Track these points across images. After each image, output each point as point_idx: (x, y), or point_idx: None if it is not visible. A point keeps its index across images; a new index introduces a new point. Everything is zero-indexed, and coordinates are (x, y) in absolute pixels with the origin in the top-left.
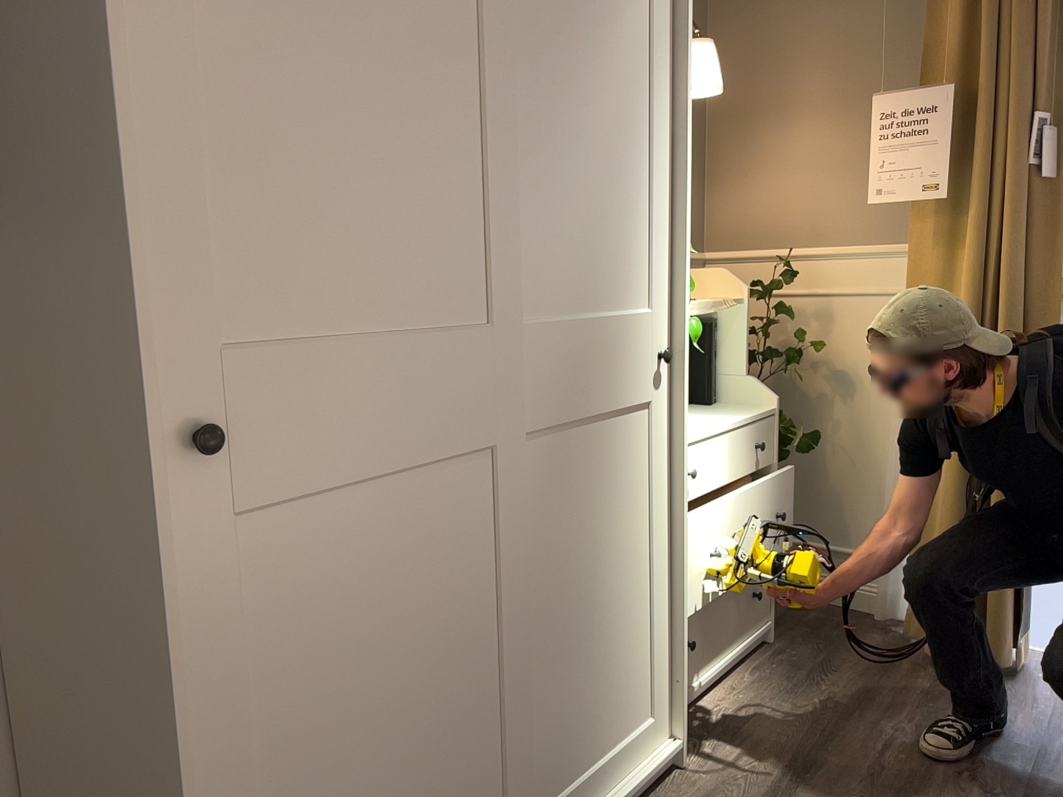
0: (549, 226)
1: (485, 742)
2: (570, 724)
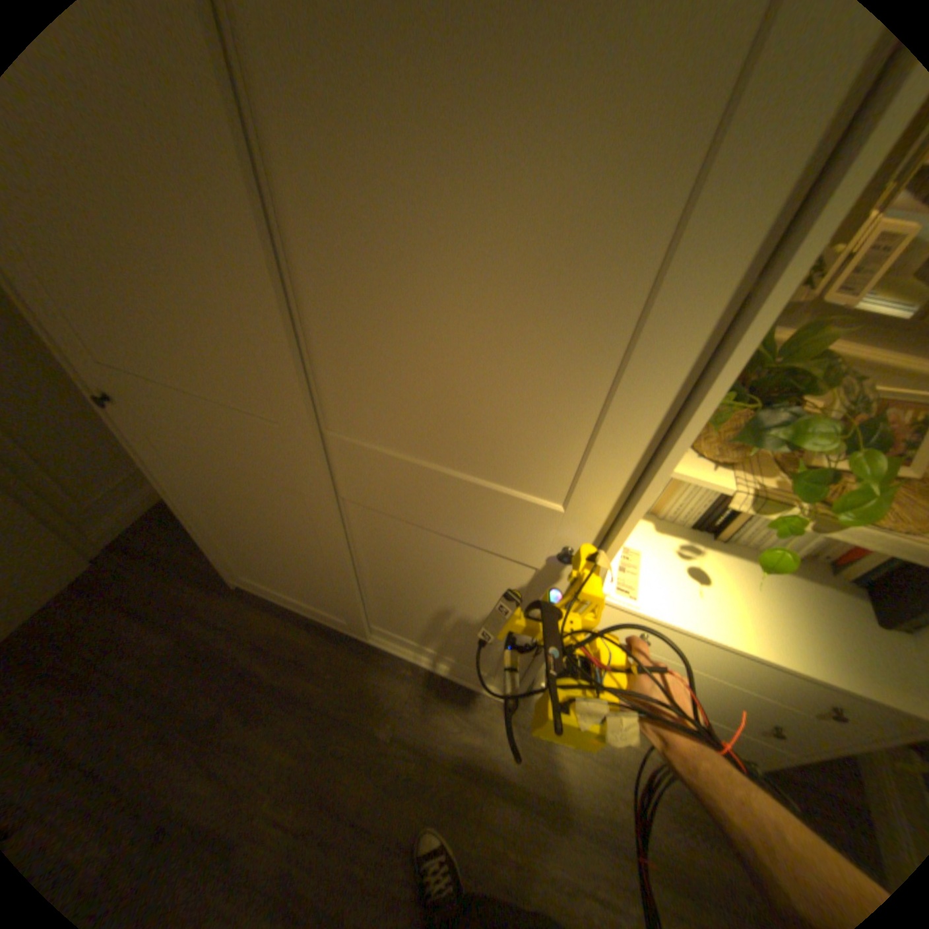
0: (370, 370)
1: (326, 587)
2: (409, 626)
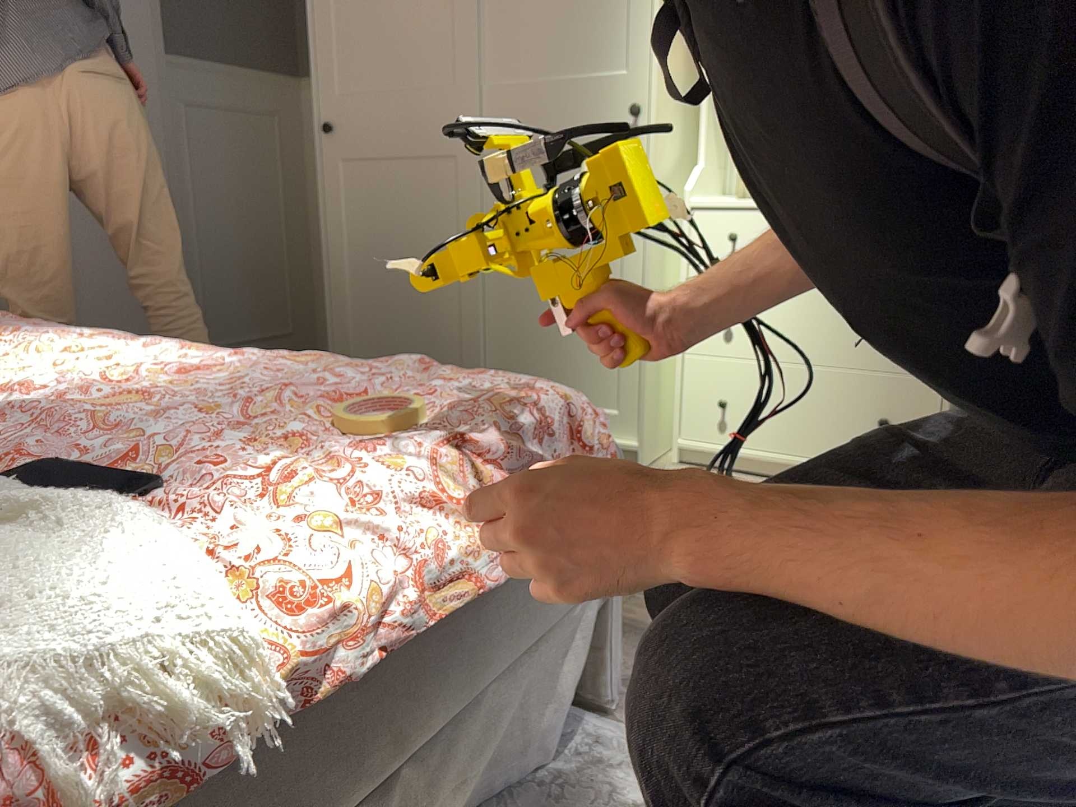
0: (515, 21)
1: (450, 320)
2: (528, 359)
